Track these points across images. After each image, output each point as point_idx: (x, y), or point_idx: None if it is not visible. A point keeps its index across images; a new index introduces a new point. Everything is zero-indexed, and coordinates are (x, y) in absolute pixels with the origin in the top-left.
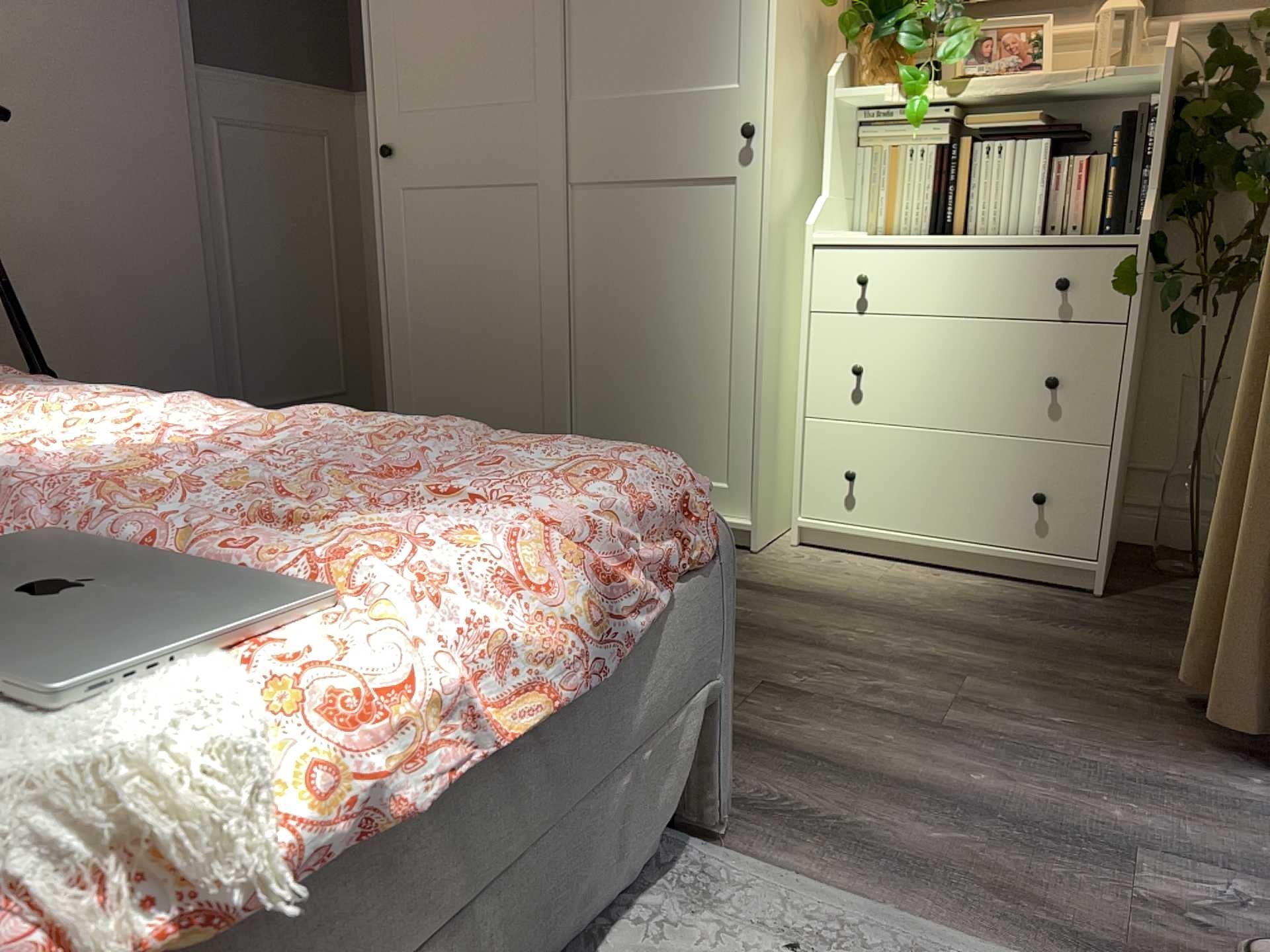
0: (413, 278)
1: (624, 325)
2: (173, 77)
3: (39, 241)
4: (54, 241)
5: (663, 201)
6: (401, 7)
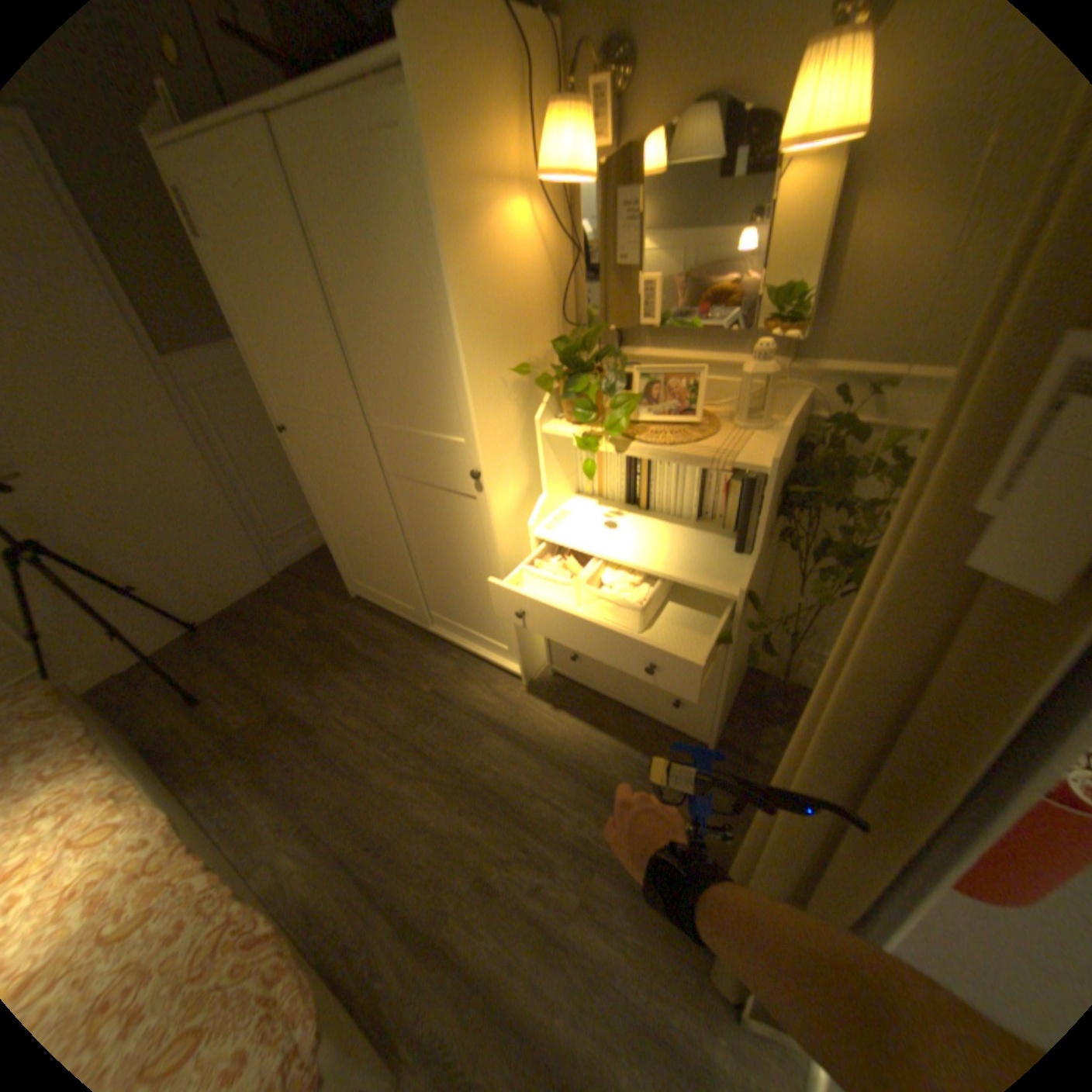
0: (323, 501)
1: (436, 557)
2: (144, 378)
3: (93, 514)
4: (103, 510)
5: (439, 498)
6: (255, 338)
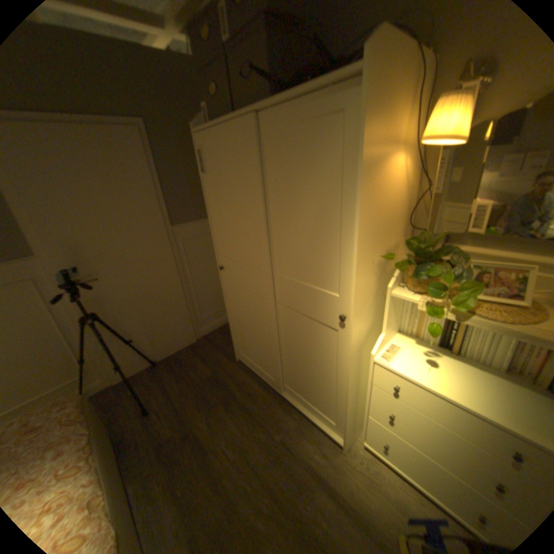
0: (233, 307)
1: (297, 355)
2: (160, 235)
3: (122, 300)
4: (127, 298)
5: (309, 323)
6: (218, 221)
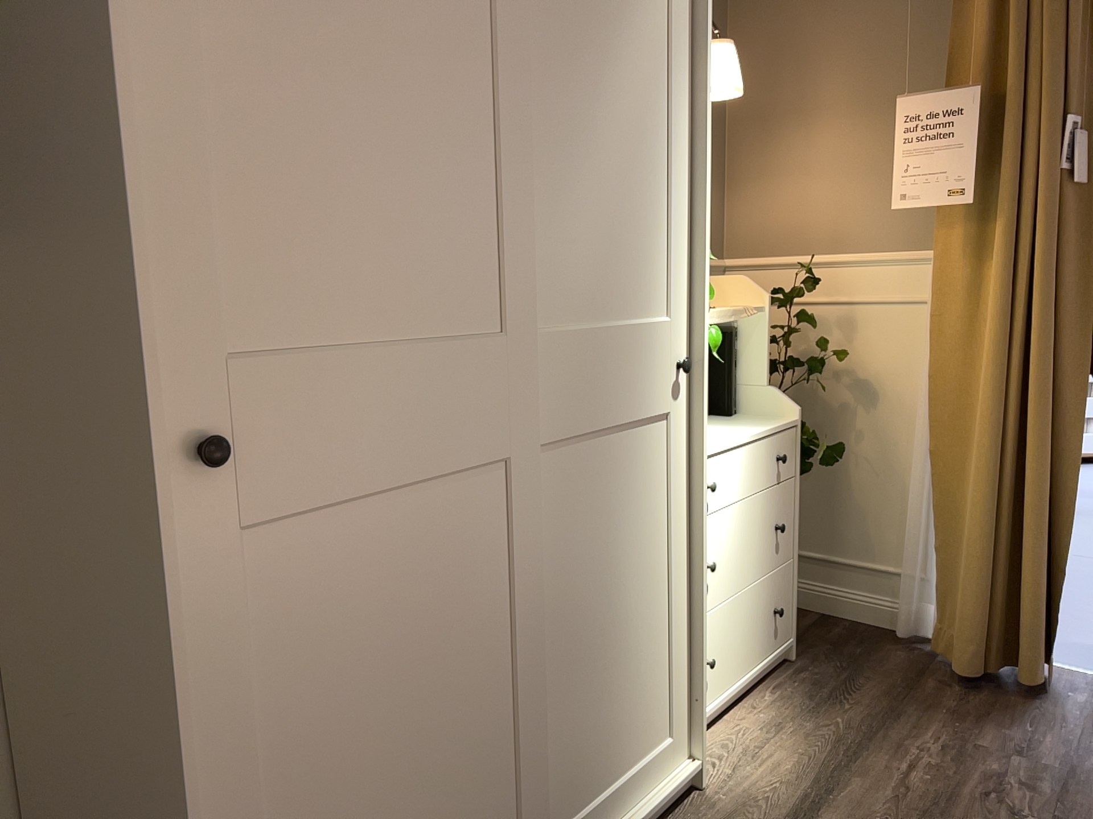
0: (269, 715)
1: (587, 617)
2: None
3: None
4: None
5: (618, 448)
6: (233, 106)
